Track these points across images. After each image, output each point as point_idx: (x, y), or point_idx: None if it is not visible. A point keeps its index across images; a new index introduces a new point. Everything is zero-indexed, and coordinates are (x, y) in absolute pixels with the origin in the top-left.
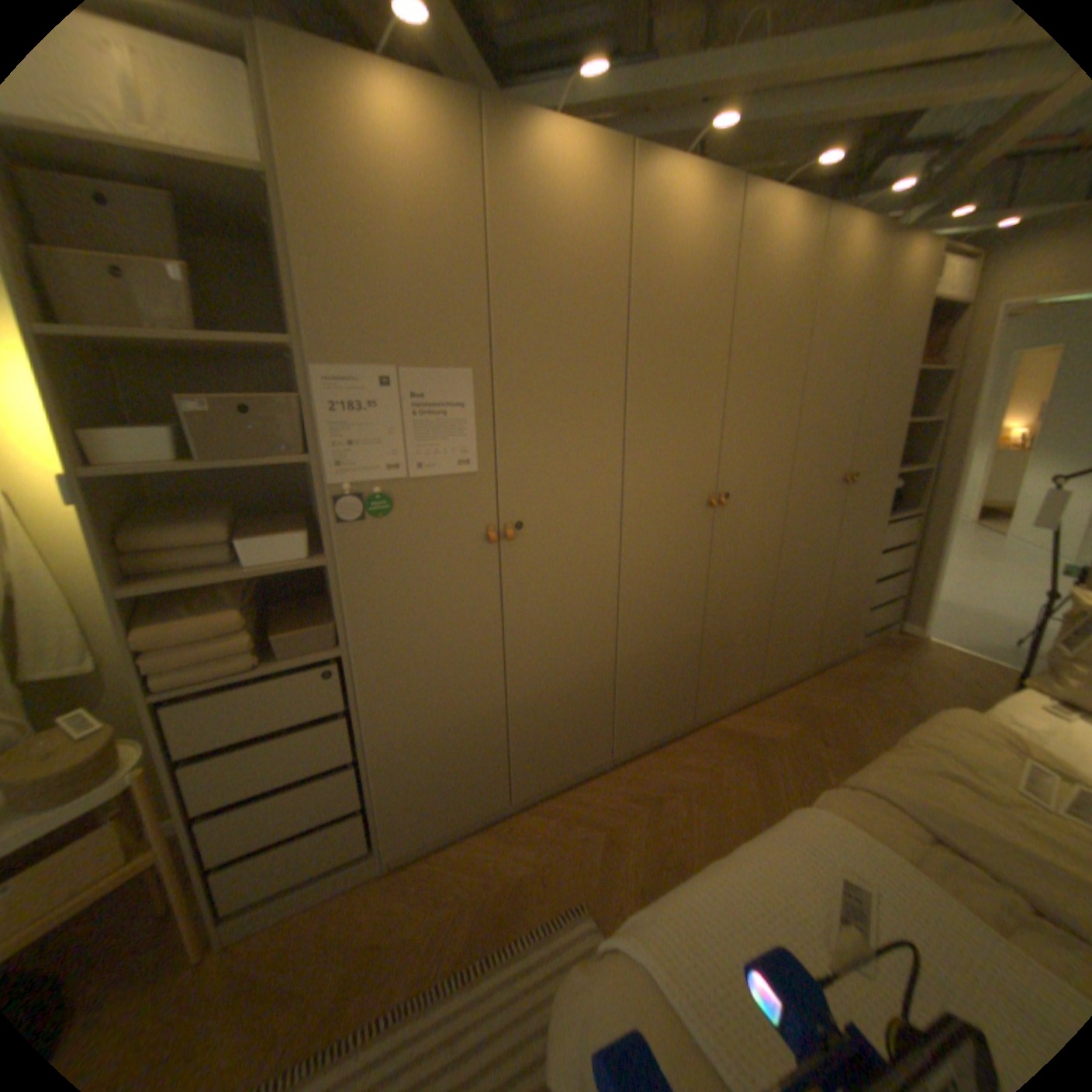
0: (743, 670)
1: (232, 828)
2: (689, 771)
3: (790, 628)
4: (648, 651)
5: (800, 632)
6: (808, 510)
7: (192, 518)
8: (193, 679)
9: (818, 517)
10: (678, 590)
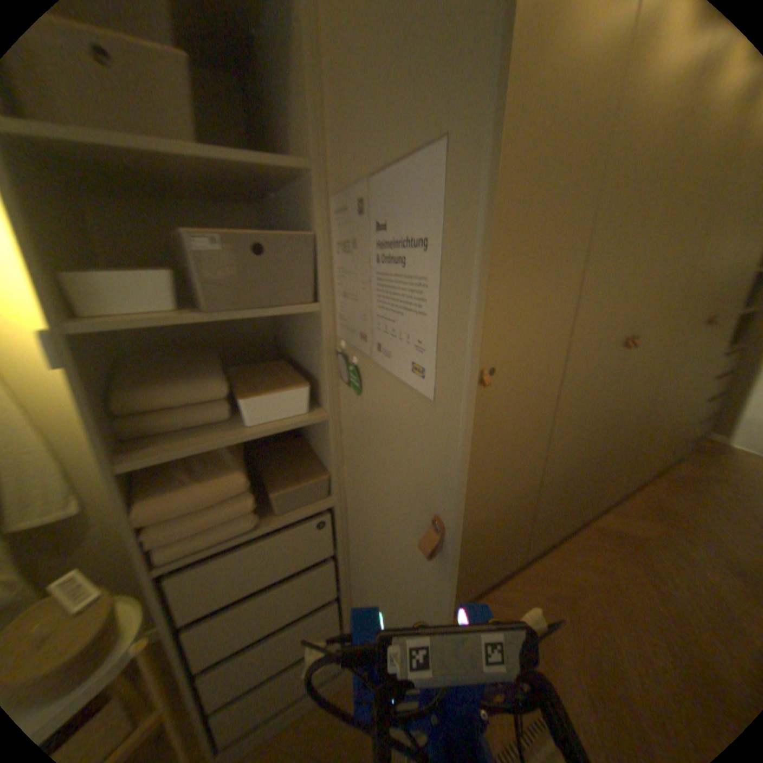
0: (618, 480)
1: (232, 672)
2: (587, 569)
3: (652, 444)
4: (563, 473)
5: (656, 446)
6: (683, 347)
7: (187, 371)
8: (199, 545)
9: (687, 353)
10: (591, 420)
